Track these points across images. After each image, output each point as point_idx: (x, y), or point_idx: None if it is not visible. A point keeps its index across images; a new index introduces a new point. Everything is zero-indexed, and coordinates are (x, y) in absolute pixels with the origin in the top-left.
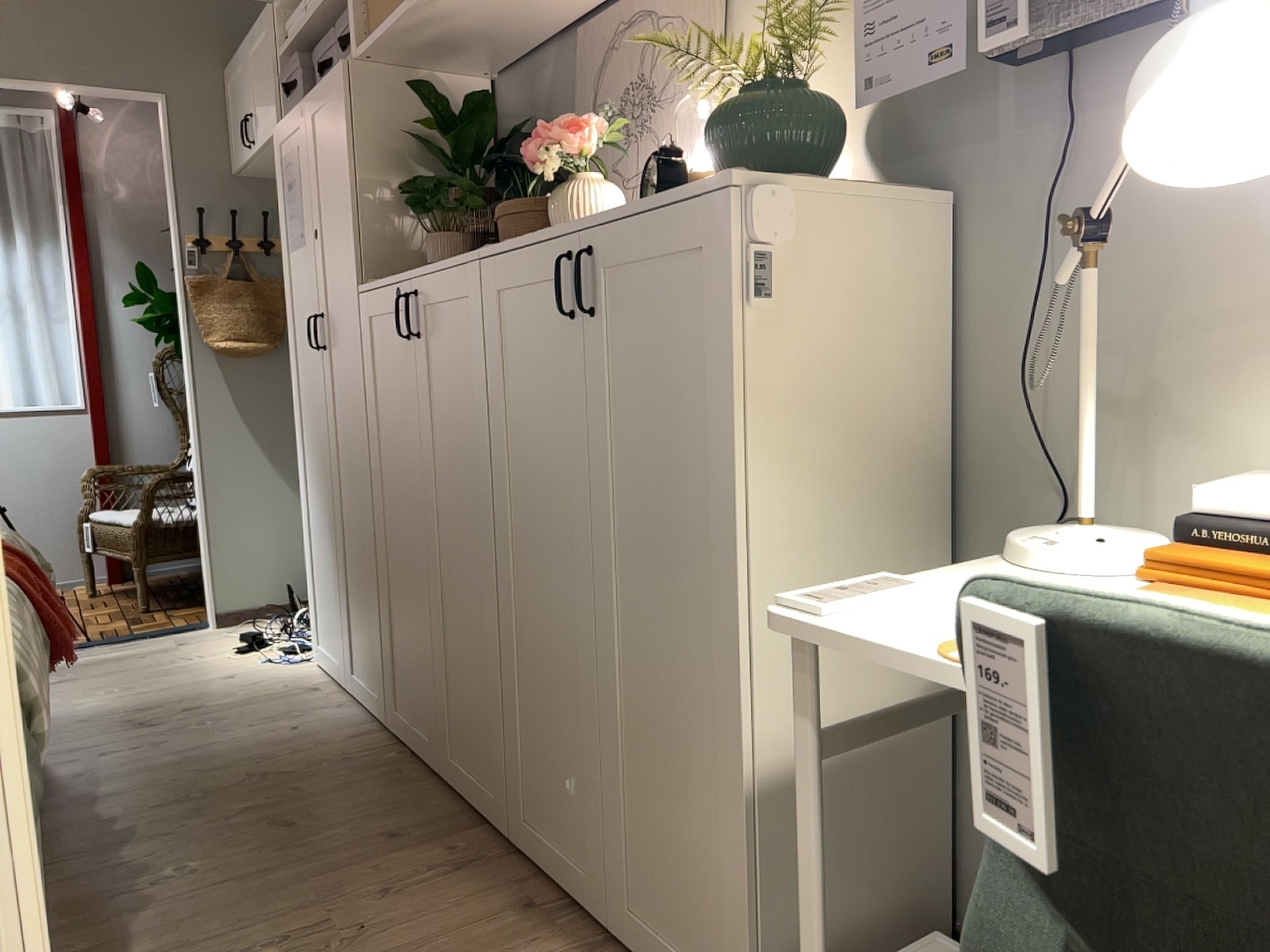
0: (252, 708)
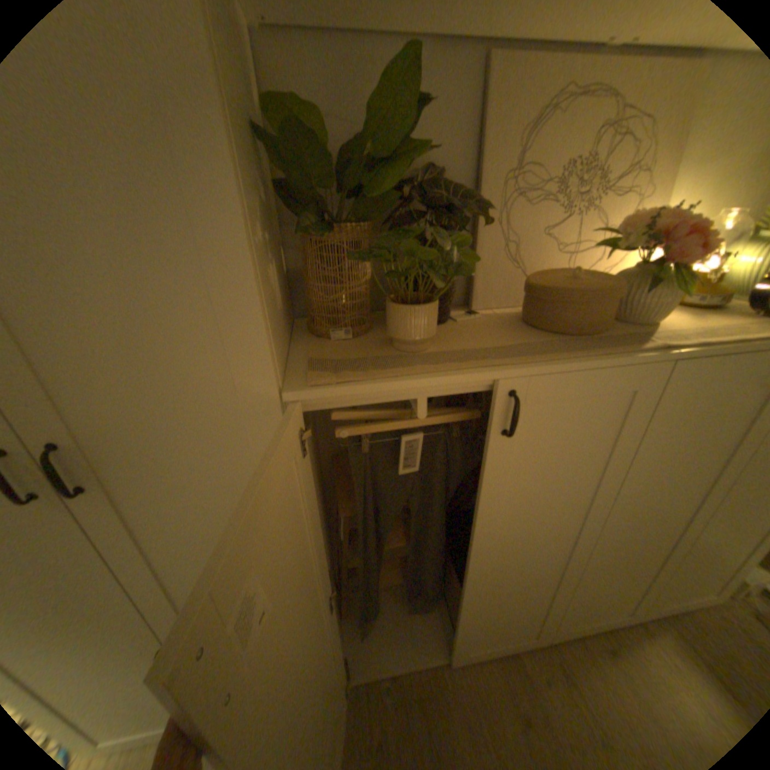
0: None
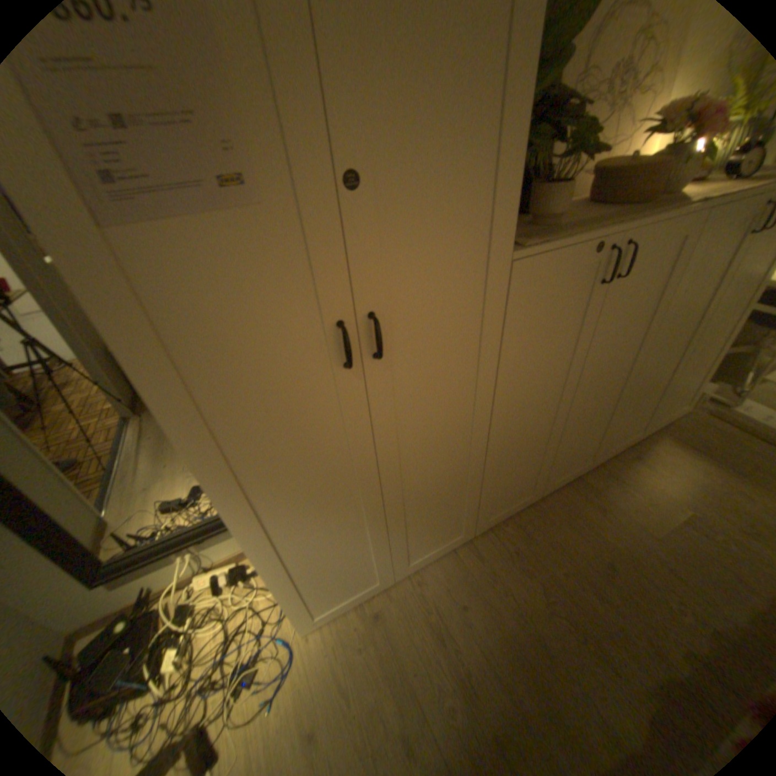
0: (413, 666)
